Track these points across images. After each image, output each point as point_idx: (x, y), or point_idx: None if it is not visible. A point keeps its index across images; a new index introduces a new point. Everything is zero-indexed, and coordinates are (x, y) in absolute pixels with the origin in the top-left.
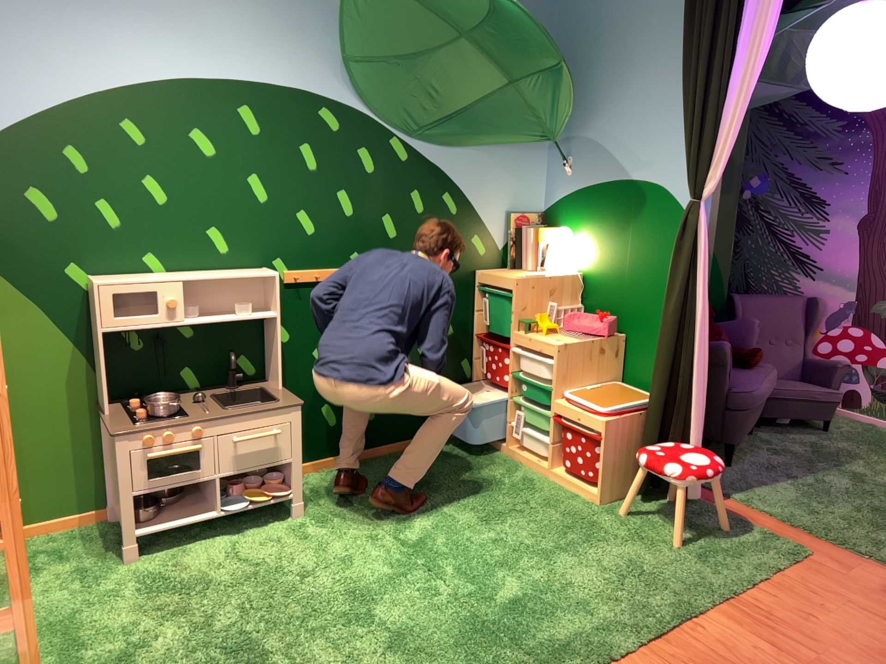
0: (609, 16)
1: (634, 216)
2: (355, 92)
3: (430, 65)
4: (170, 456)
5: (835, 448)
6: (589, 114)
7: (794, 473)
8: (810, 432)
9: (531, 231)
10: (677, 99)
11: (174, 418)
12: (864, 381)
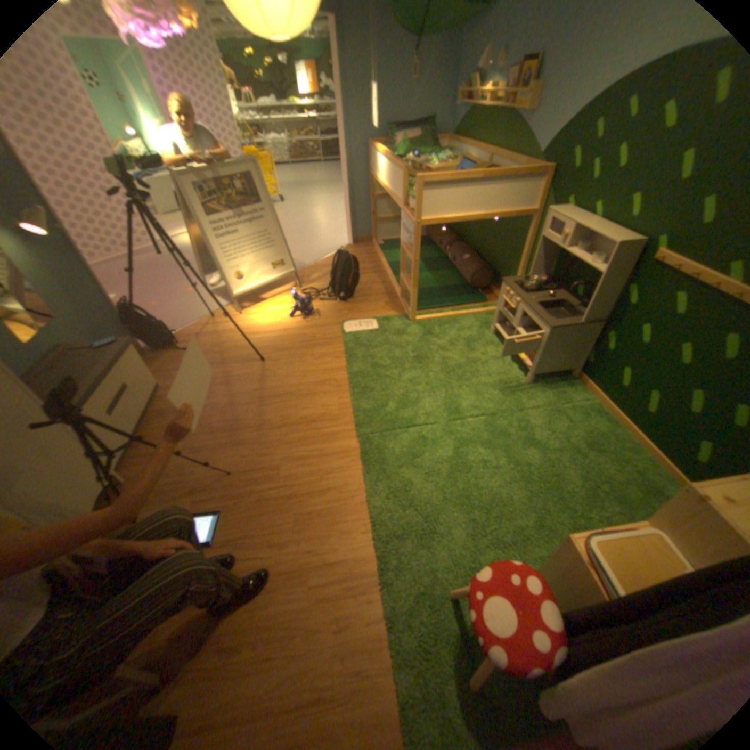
0: None
1: None
2: None
3: None
4: (505, 303)
5: None
6: None
7: None
8: None
9: None
10: None
11: (524, 291)
12: None
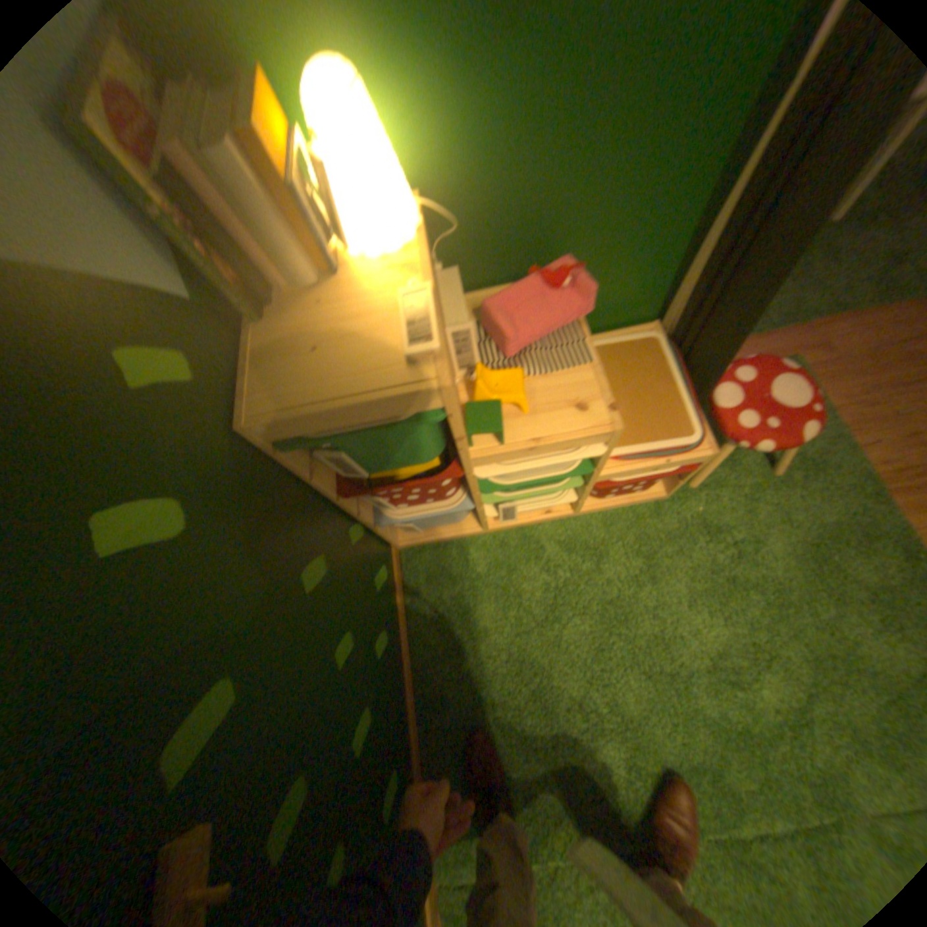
0: None
1: None
2: None
3: None
4: None
5: None
6: None
7: None
8: None
9: (230, 154)
10: None
11: None
12: None
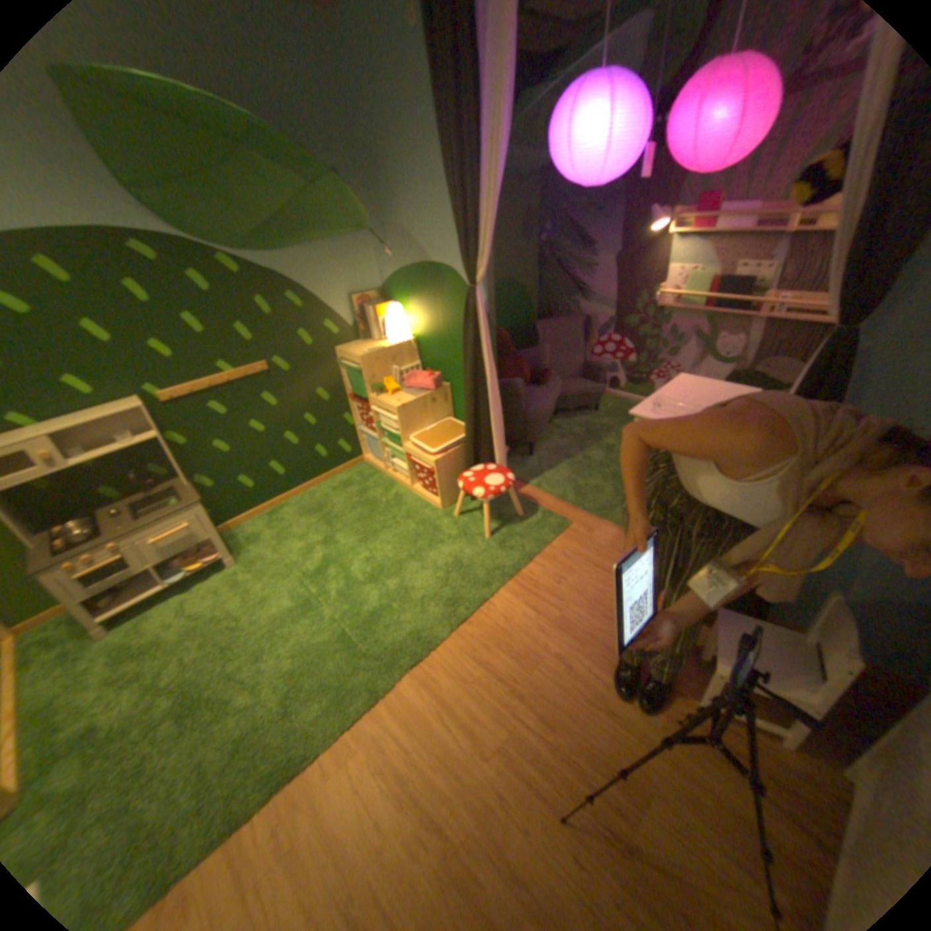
0: (385, 100)
1: (438, 294)
2: (156, 218)
3: (220, 178)
4: (93, 573)
5: (599, 427)
6: (390, 201)
7: (570, 455)
8: (587, 414)
9: (368, 311)
10: (449, 189)
11: (87, 542)
12: (622, 371)
